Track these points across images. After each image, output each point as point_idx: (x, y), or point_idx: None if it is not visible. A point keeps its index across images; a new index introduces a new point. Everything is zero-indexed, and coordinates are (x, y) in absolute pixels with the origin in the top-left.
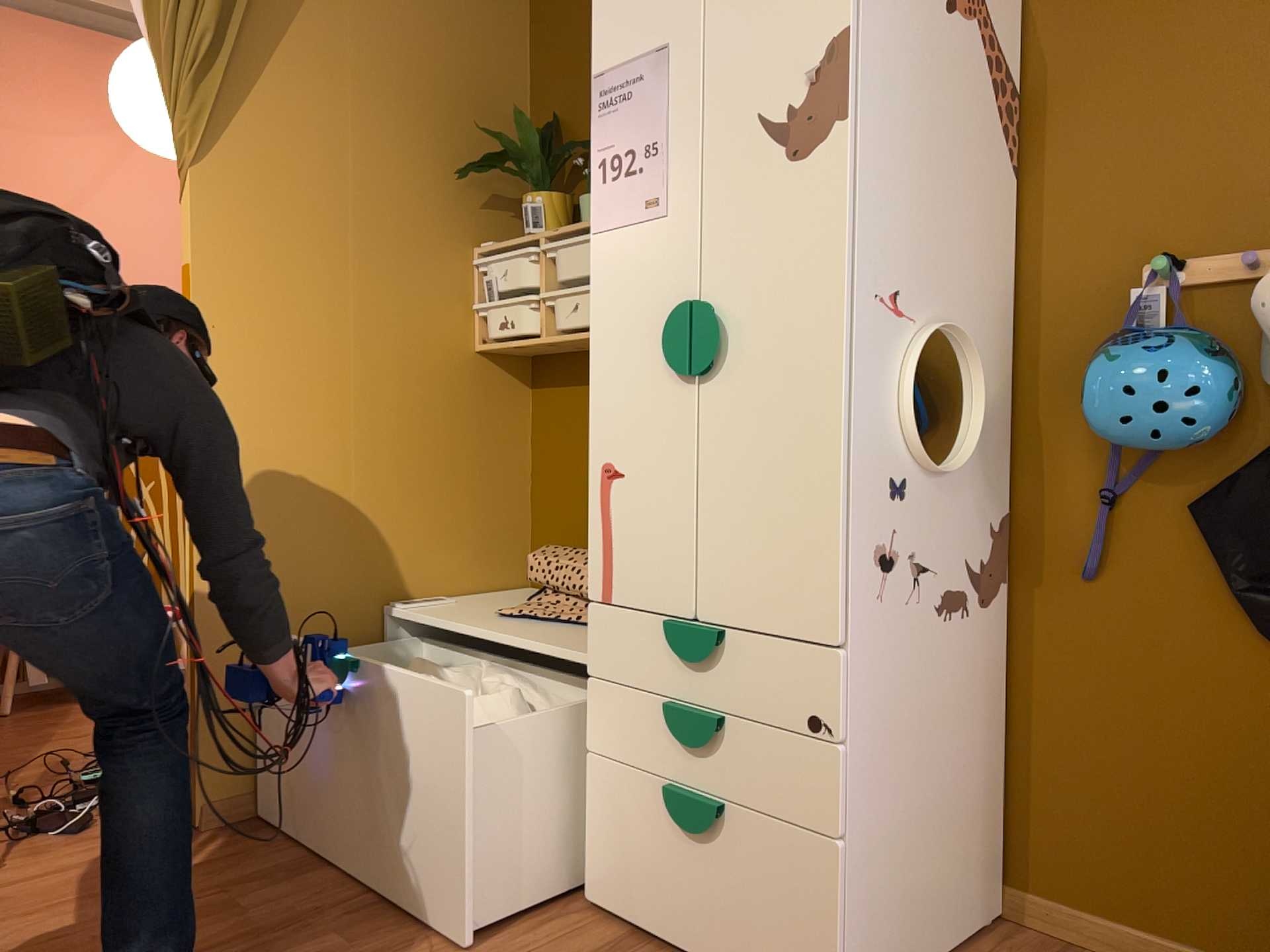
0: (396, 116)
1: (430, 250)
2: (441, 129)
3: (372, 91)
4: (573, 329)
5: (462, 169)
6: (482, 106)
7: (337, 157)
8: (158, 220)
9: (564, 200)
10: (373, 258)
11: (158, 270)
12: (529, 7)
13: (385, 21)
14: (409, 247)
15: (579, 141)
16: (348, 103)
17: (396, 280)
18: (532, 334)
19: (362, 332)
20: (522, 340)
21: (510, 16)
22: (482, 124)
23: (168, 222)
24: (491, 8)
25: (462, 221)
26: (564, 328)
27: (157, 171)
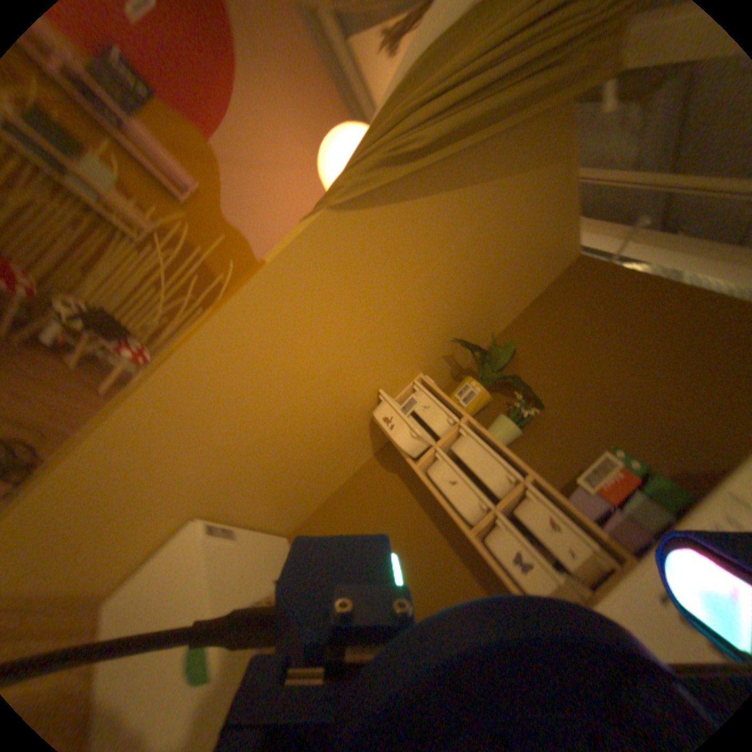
0: (454, 285)
1: (402, 361)
2: (464, 308)
3: (457, 263)
4: (441, 493)
5: (453, 334)
6: (489, 313)
7: (408, 280)
8: (298, 206)
9: (488, 402)
10: (373, 345)
11: (279, 225)
12: (548, 286)
13: (497, 234)
14: (395, 352)
15: (521, 378)
16: (441, 258)
17: (372, 364)
18: (412, 457)
19: (330, 378)
20: (404, 454)
21: (538, 283)
22: (481, 321)
23: (301, 211)
24: (536, 273)
25: (428, 358)
26: (435, 484)
27: (316, 188)
